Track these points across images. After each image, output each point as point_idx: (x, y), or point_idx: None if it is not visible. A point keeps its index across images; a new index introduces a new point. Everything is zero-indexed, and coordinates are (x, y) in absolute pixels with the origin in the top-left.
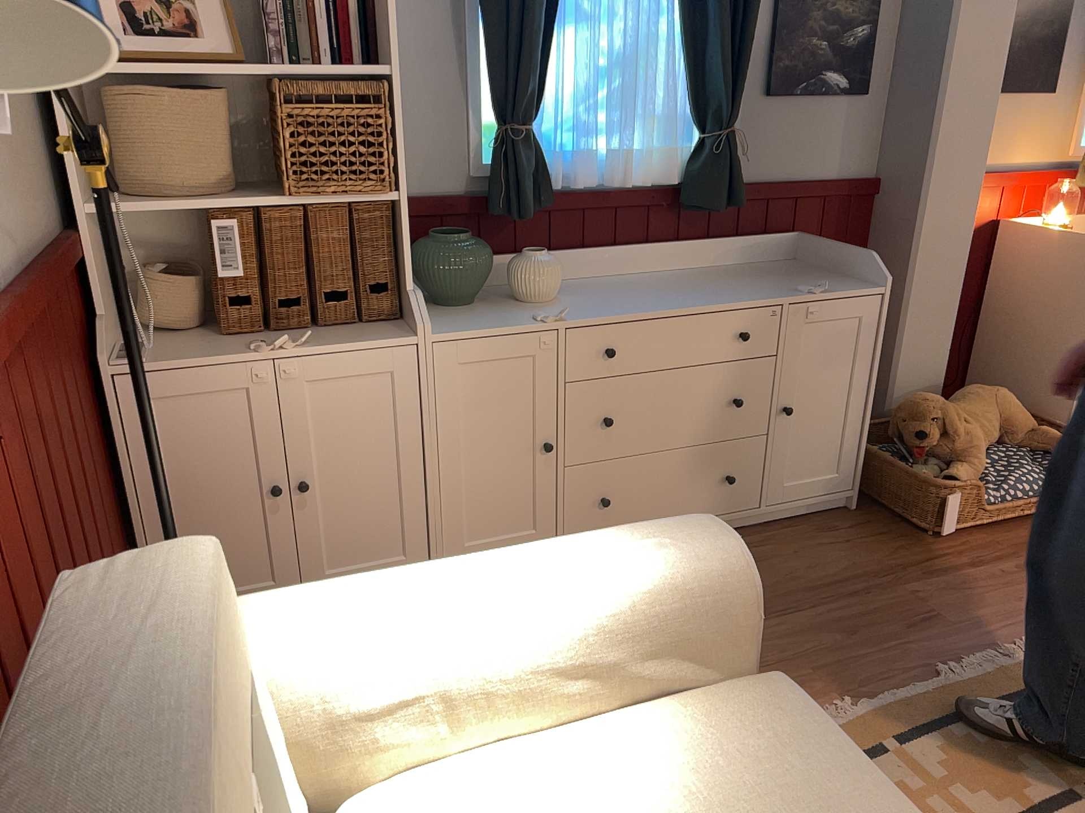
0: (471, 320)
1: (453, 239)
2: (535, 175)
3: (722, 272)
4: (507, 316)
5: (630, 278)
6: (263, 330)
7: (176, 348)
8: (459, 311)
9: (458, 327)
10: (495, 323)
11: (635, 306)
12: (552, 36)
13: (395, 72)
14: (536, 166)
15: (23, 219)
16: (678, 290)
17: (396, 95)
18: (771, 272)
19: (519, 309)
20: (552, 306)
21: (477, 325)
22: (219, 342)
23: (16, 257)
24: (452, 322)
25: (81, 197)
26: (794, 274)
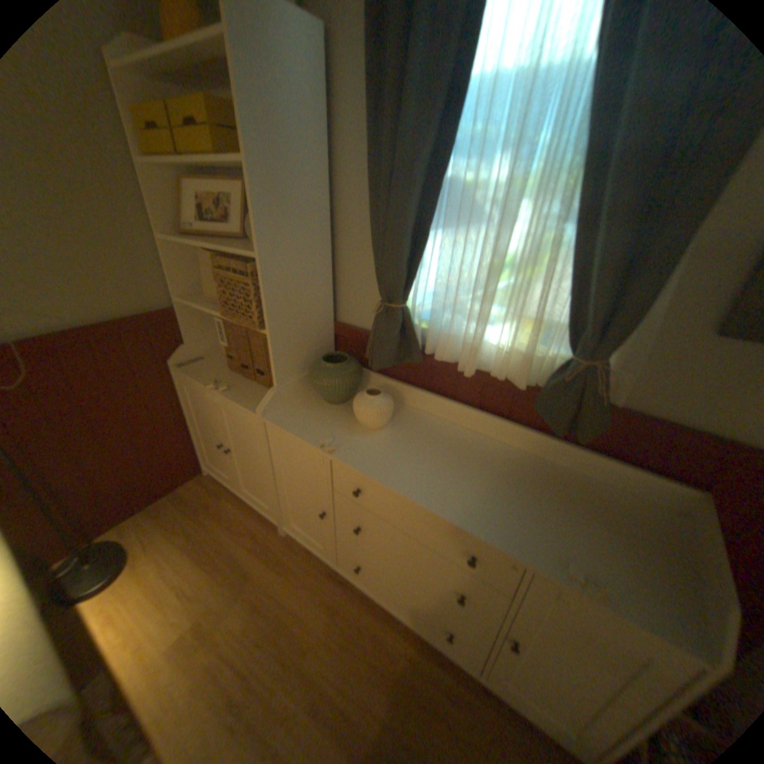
0: (304, 419)
1: (325, 365)
2: (399, 341)
3: (557, 484)
4: (323, 428)
5: (471, 441)
6: (240, 373)
7: (207, 367)
8: (321, 407)
9: (285, 421)
10: (304, 430)
11: (396, 474)
12: (433, 234)
13: (260, 256)
14: (399, 334)
15: (91, 304)
16: (466, 481)
17: (262, 271)
18: (611, 517)
19: (342, 425)
20: (363, 435)
21: (295, 425)
22: (219, 372)
23: (65, 322)
24: (295, 415)
25: (174, 292)
26: (632, 539)
